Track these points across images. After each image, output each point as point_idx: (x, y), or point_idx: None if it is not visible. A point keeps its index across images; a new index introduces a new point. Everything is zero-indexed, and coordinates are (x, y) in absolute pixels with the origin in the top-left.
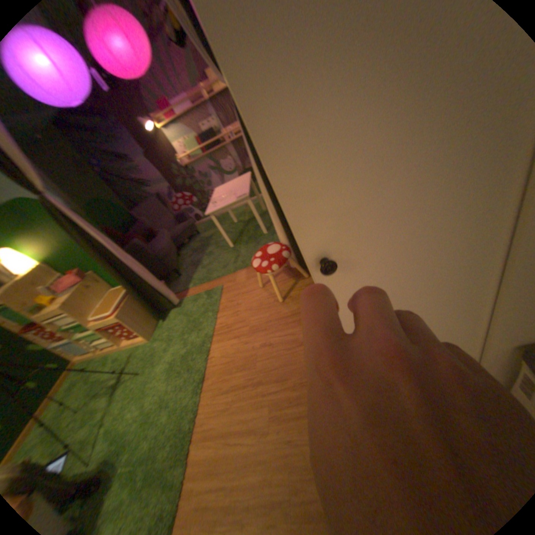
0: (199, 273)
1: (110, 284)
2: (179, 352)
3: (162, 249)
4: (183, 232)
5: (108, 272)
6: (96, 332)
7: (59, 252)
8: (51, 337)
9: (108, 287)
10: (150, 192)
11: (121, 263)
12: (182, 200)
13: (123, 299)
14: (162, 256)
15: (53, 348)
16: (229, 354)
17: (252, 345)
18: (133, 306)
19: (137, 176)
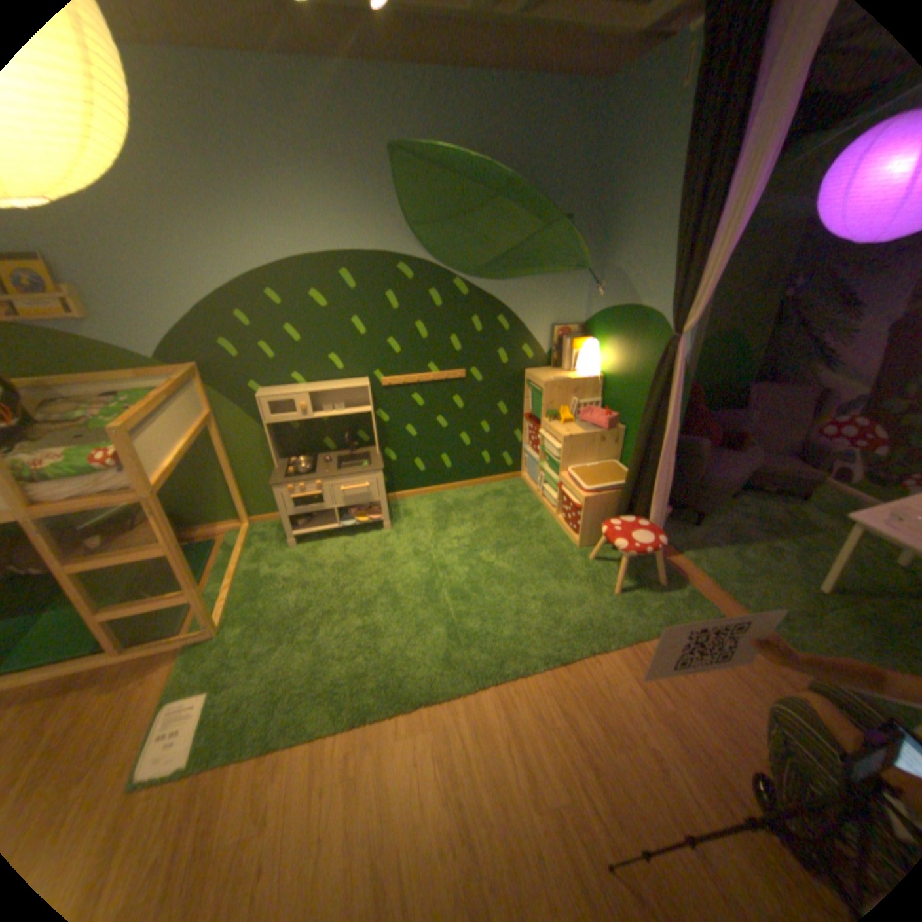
0: (722, 557)
1: (622, 455)
2: (585, 604)
3: (721, 481)
4: (784, 479)
5: (634, 455)
6: (558, 485)
7: (624, 384)
8: (532, 444)
9: (616, 456)
10: (820, 378)
11: (656, 459)
12: (855, 432)
13: (611, 489)
14: (710, 487)
15: (524, 451)
16: (616, 693)
17: (650, 734)
18: (611, 505)
19: (833, 344)
